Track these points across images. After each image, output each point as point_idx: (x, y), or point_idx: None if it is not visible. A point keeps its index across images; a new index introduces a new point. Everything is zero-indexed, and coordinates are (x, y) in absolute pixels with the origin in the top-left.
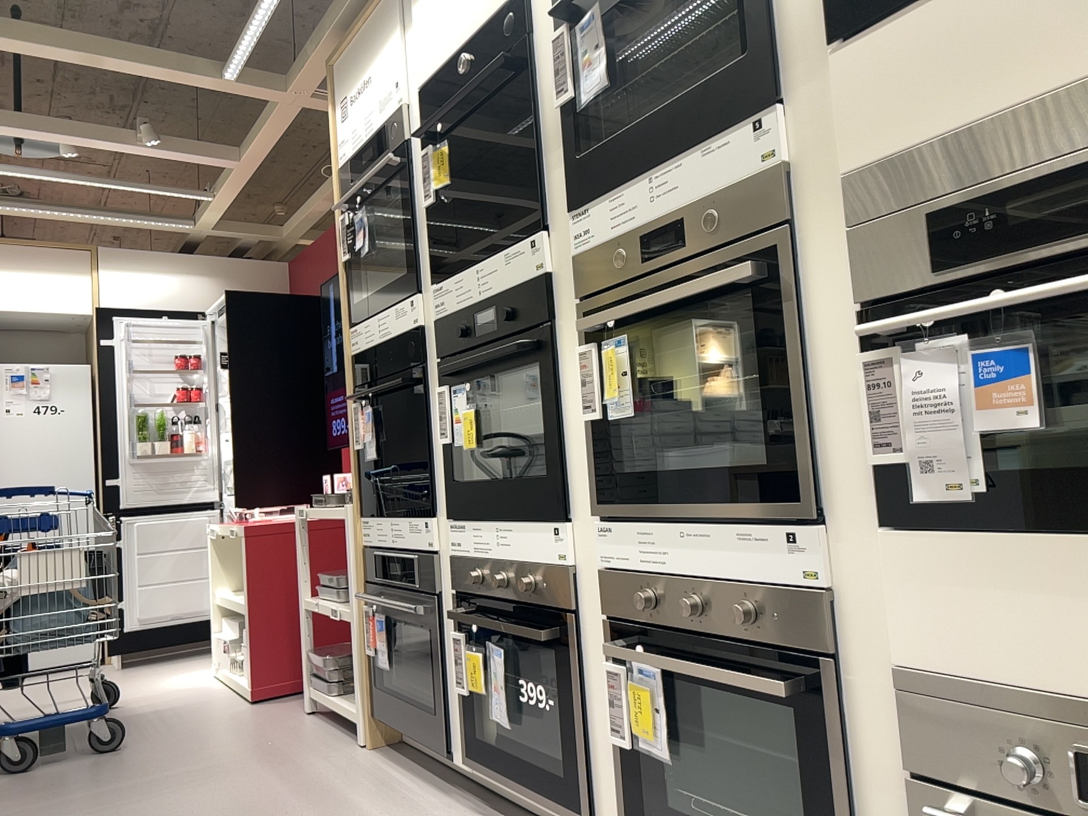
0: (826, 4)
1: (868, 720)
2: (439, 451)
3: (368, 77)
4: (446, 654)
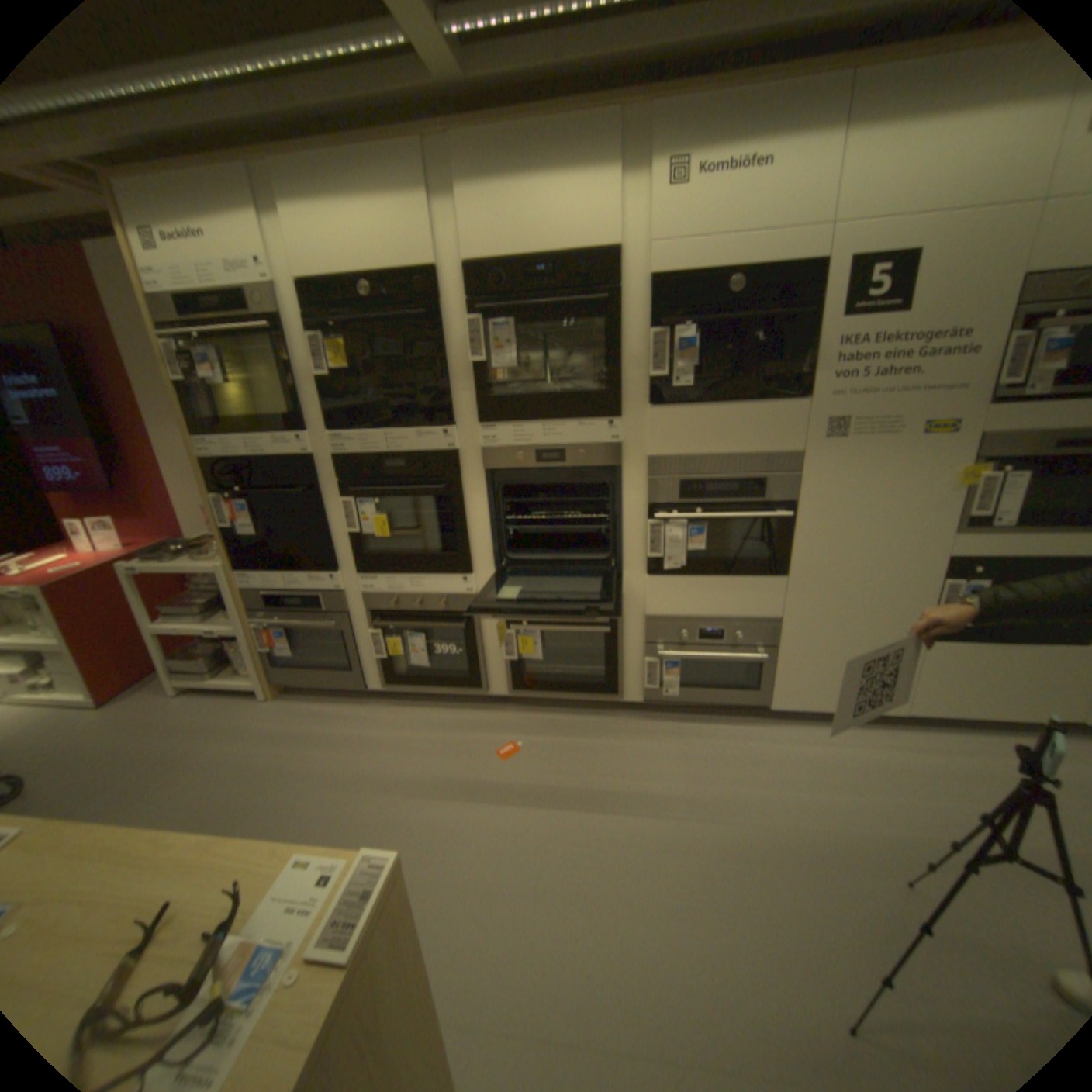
0: (651, 390)
1: (630, 633)
2: (341, 536)
3: (199, 231)
4: (358, 643)
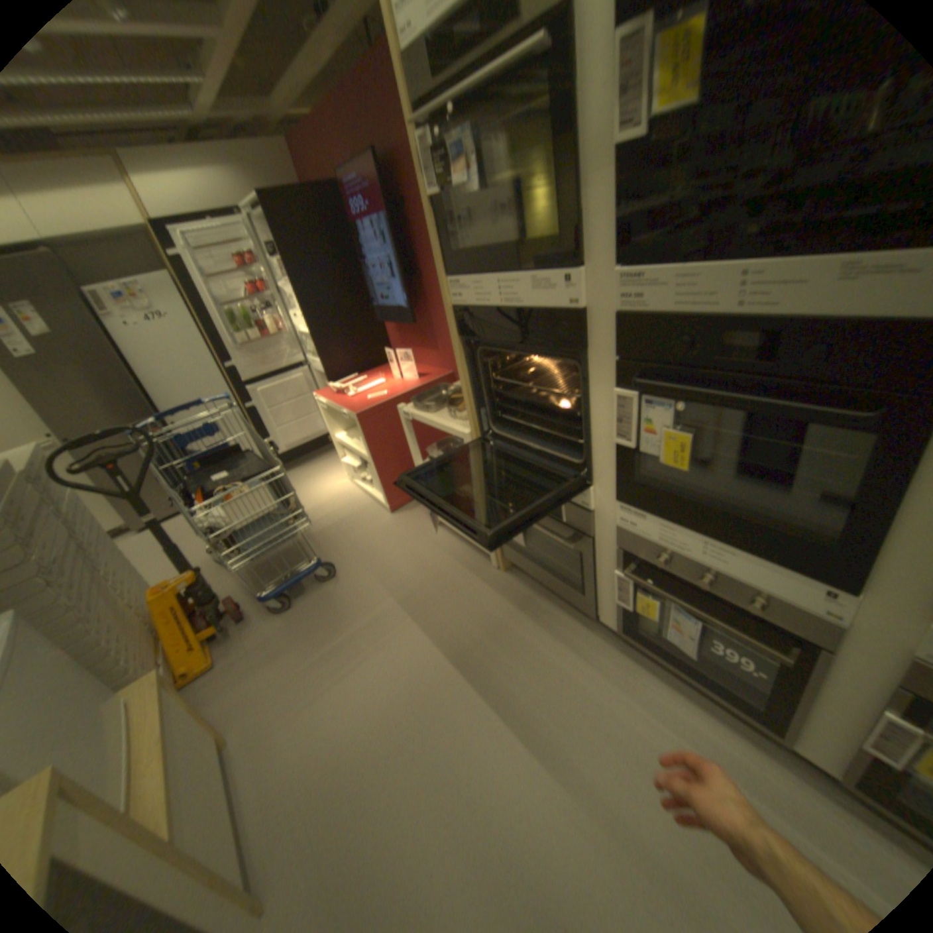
0: None
1: None
2: (605, 440)
3: None
4: (599, 572)
